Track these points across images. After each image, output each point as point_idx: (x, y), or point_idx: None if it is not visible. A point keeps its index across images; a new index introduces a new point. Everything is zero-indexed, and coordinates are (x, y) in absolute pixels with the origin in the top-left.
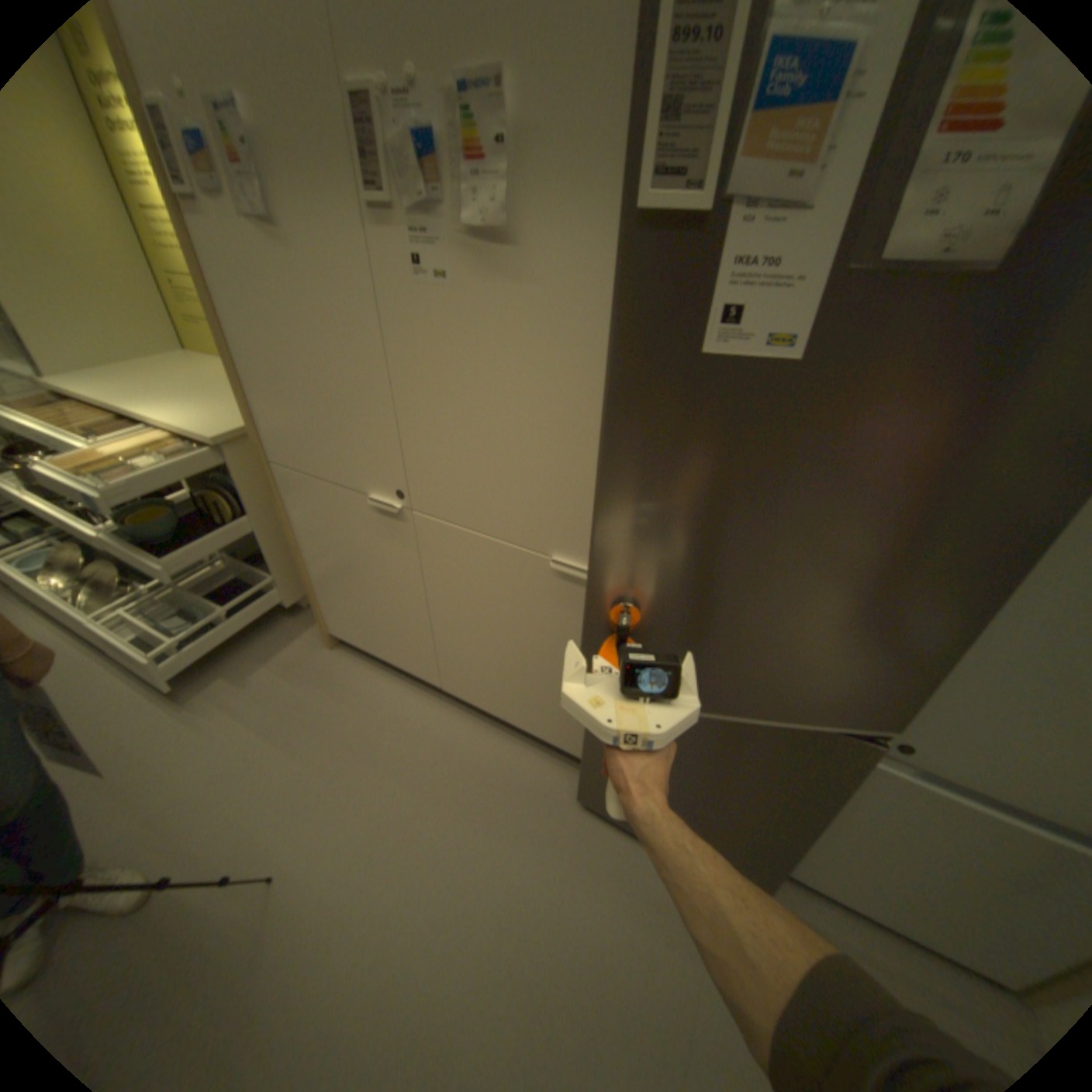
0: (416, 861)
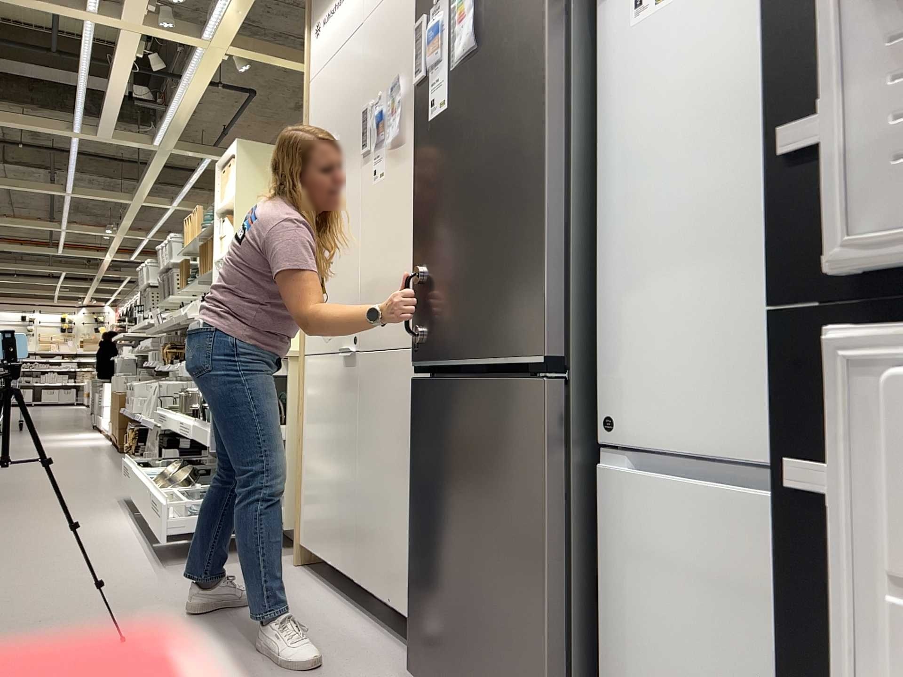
0: (229, 671)
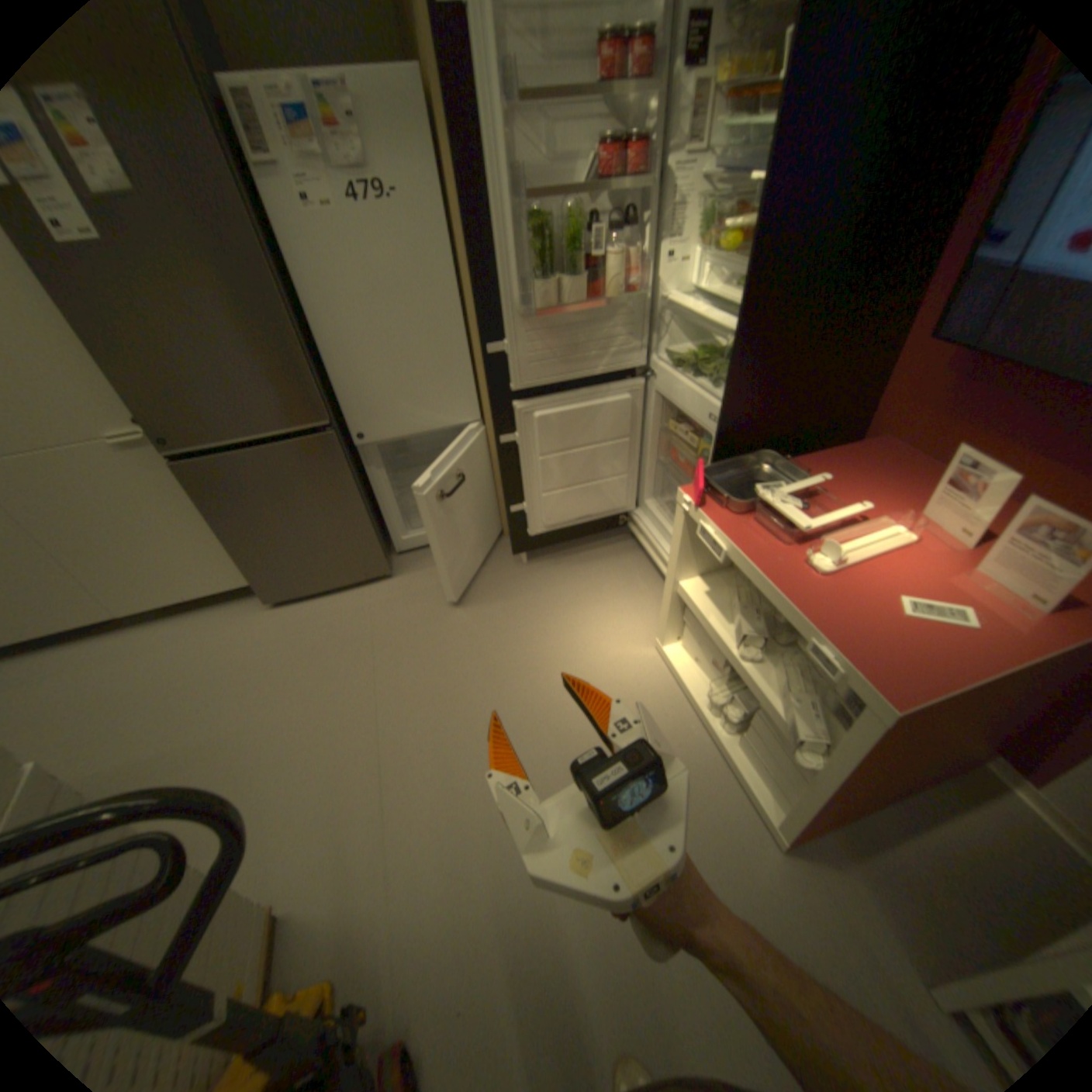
0: (164, 702)
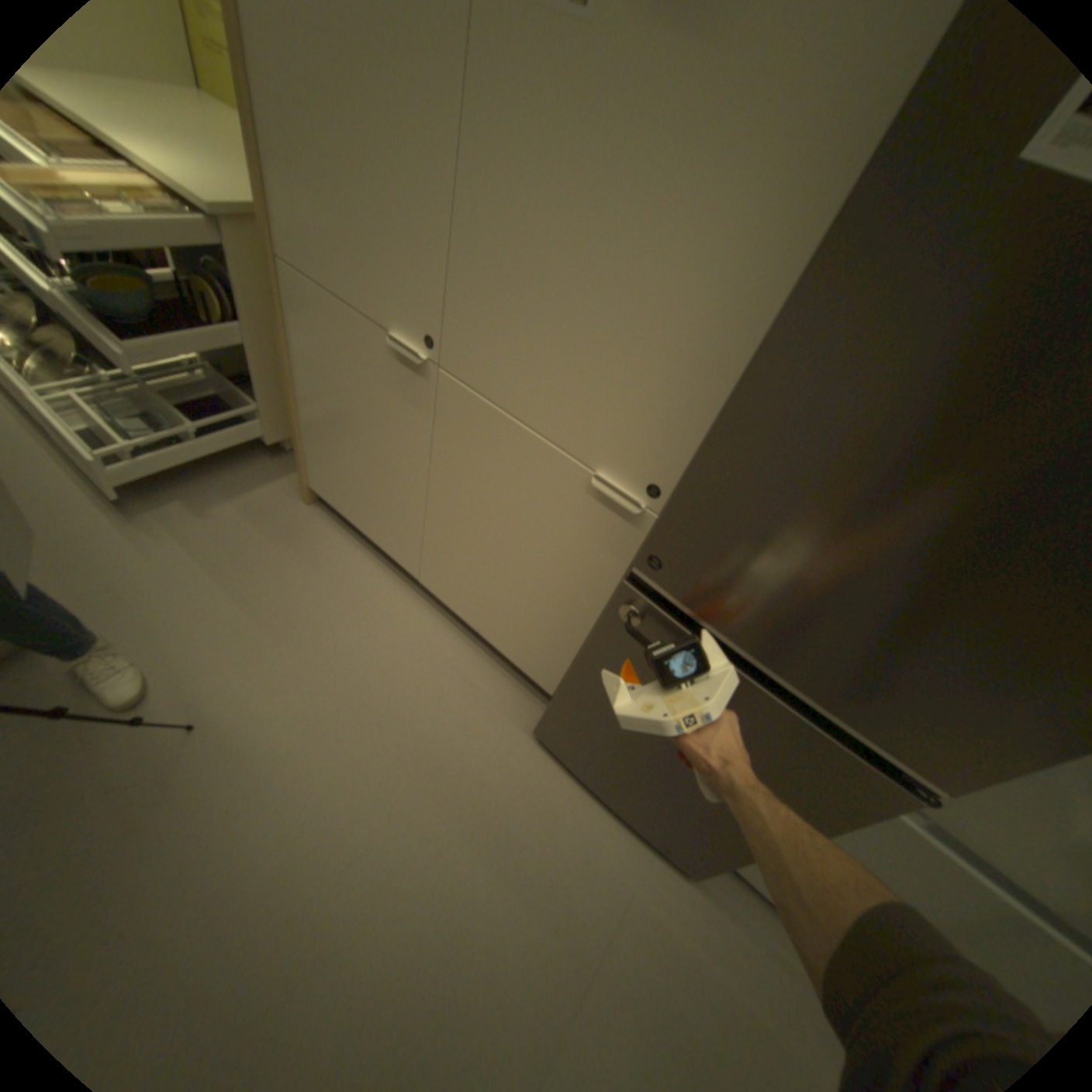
0: (354, 749)
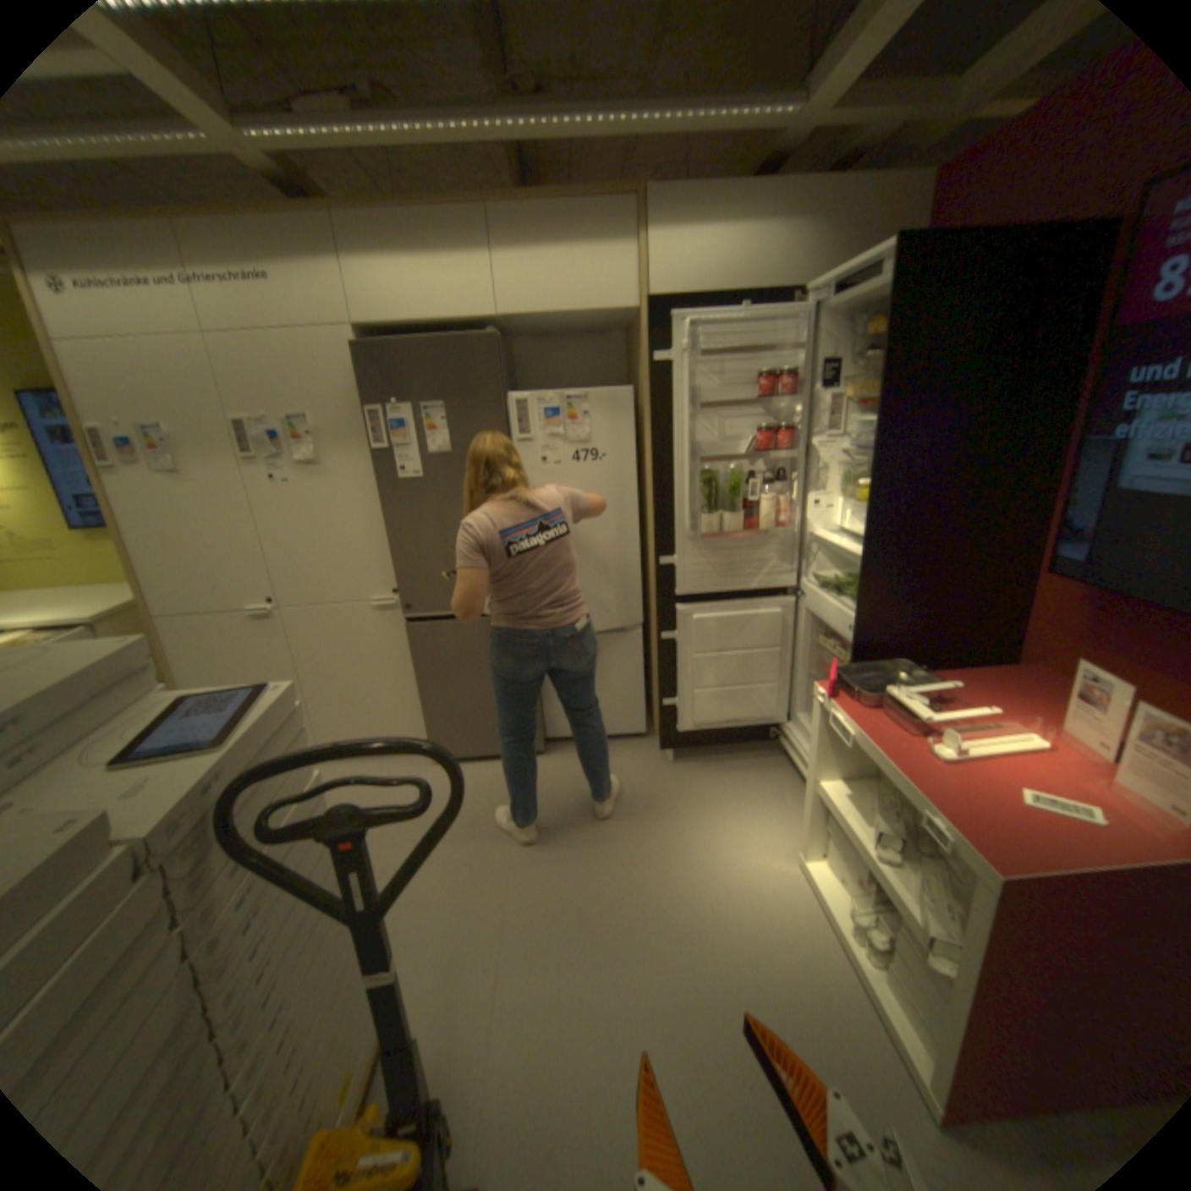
0: None
